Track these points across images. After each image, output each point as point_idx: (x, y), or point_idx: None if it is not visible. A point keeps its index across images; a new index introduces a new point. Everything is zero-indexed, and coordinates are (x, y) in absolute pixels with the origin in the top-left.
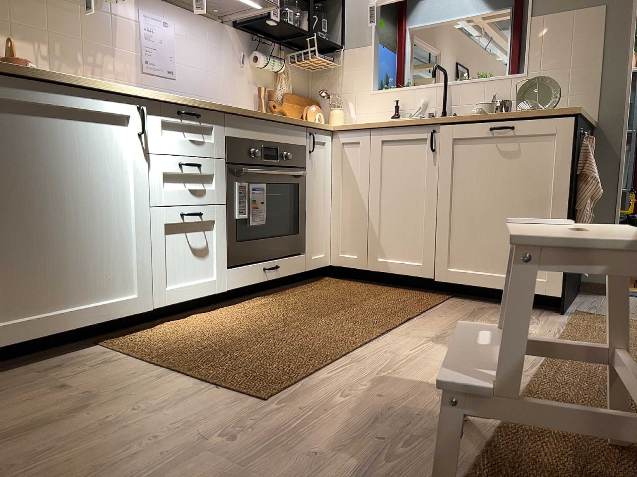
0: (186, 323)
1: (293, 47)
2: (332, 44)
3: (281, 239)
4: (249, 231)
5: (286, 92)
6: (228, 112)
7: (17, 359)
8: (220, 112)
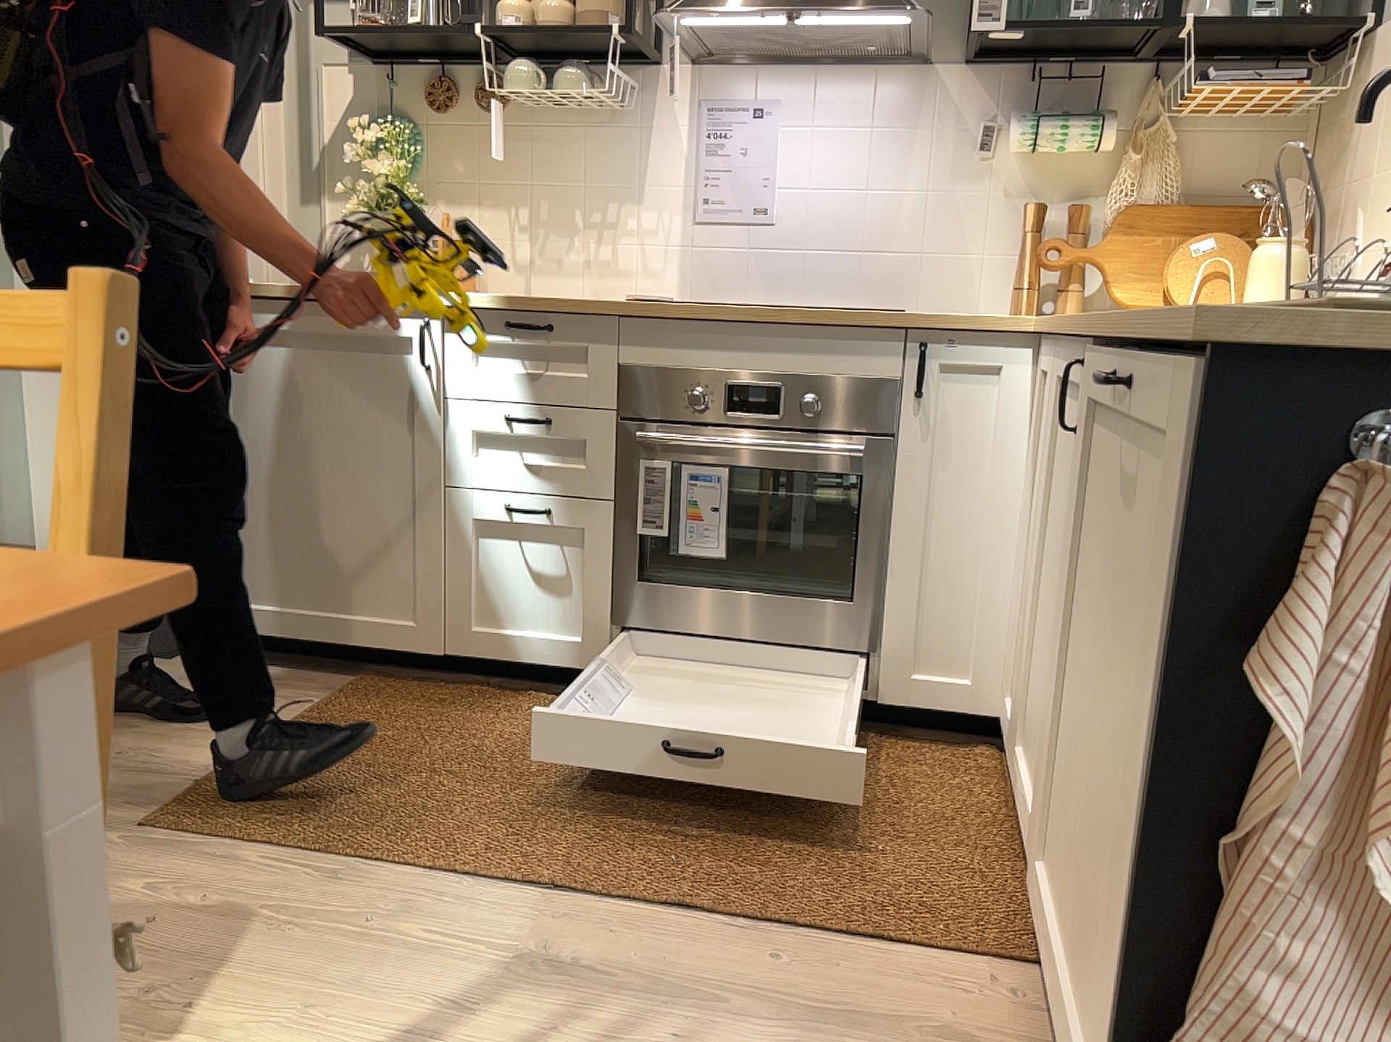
0: (496, 701)
1: (1208, 57)
2: (1302, 24)
3: (785, 607)
4: (708, 569)
5: (1139, 203)
6: (623, 315)
7: (290, 657)
8: (602, 317)
